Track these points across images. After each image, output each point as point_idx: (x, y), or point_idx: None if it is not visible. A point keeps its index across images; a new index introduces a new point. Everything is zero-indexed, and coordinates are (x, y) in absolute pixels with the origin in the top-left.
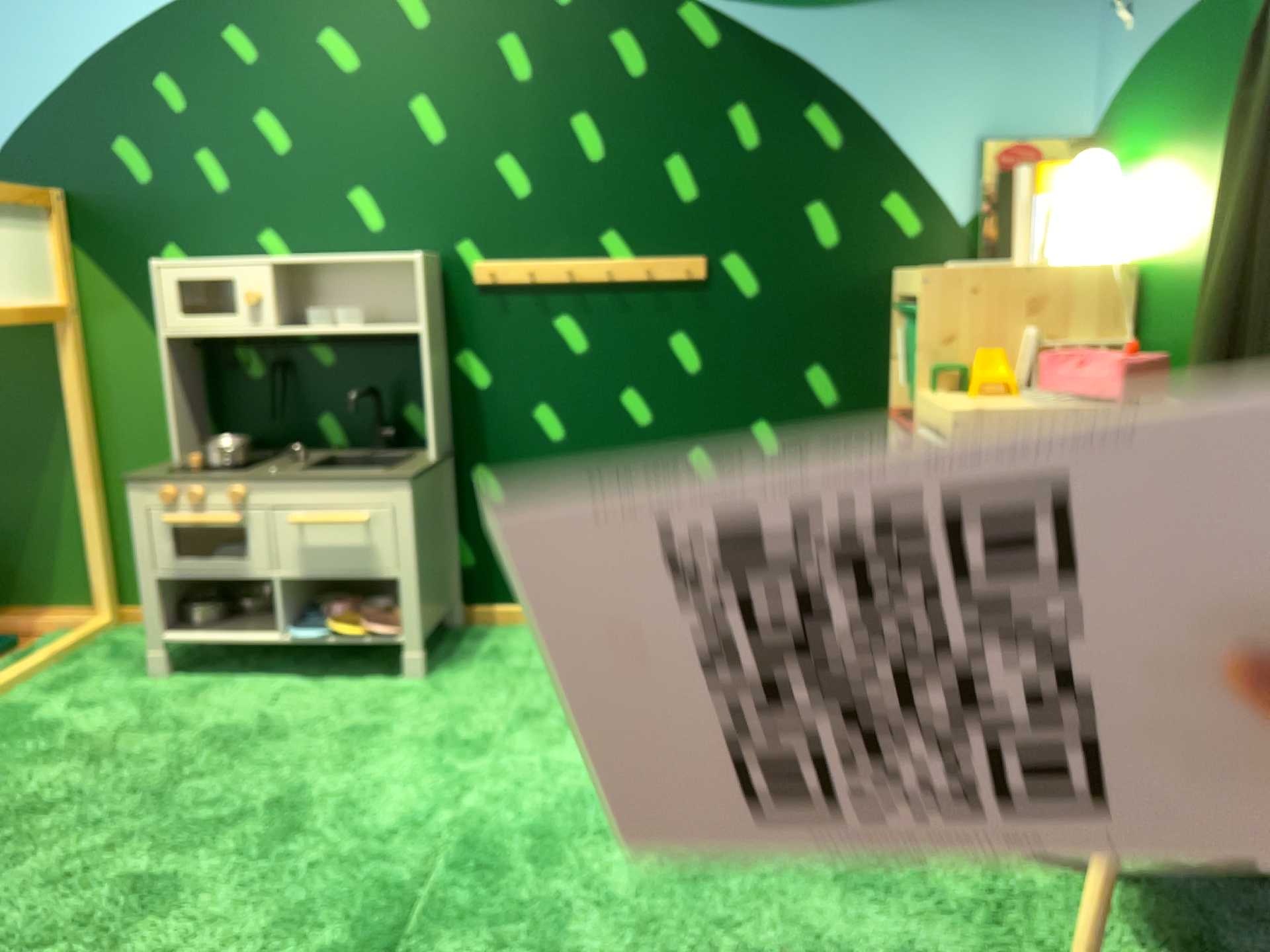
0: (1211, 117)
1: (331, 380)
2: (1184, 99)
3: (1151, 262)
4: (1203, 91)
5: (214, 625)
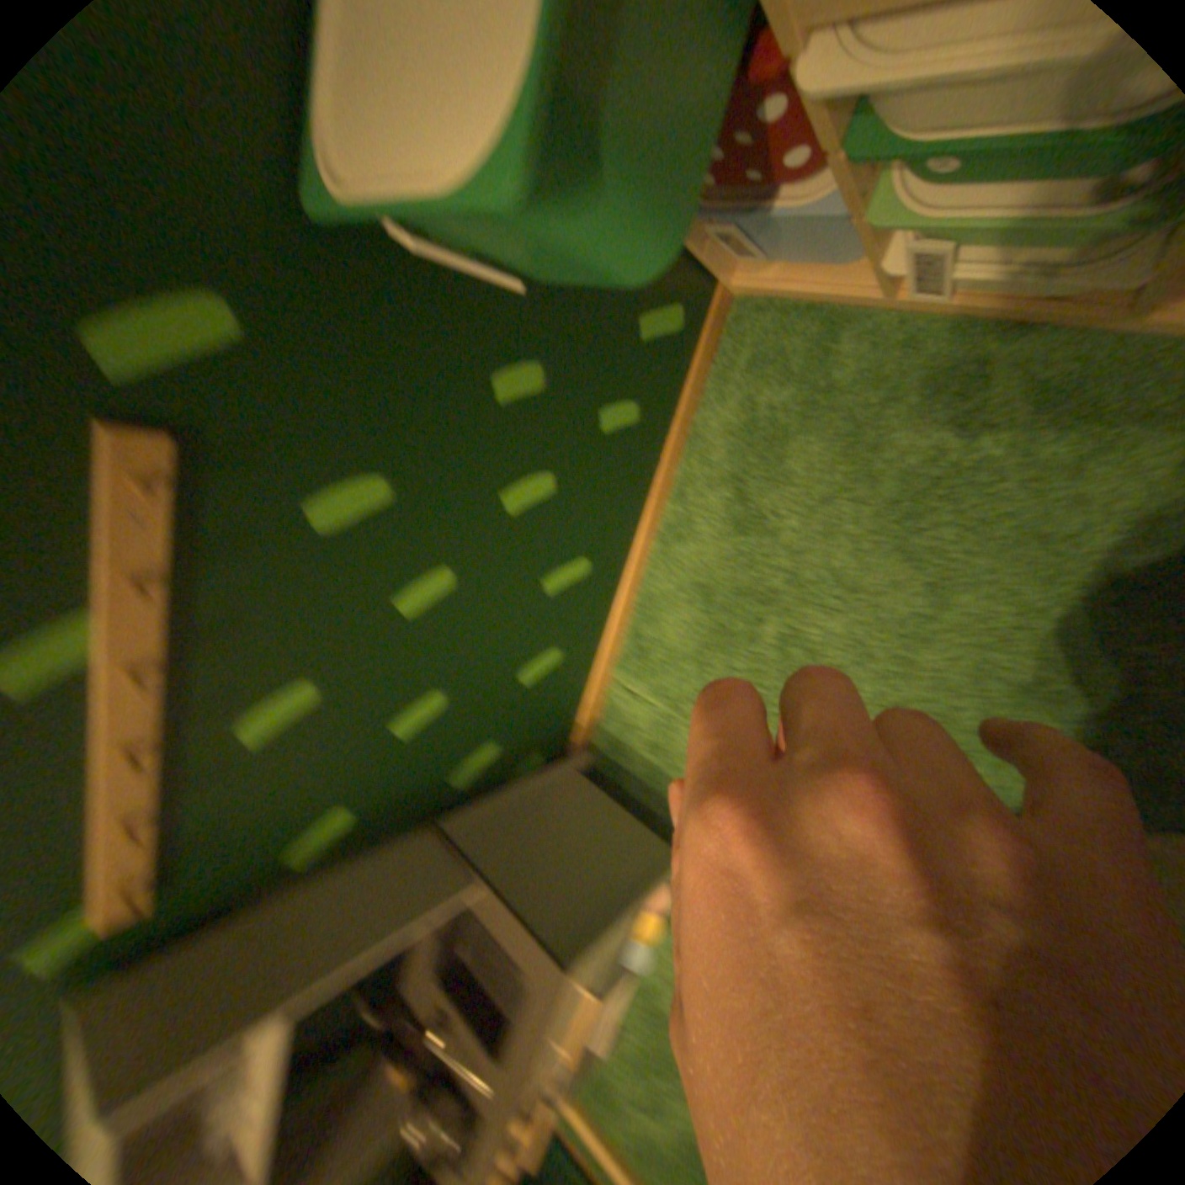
0: None
1: None
2: None
3: None
4: None
5: None
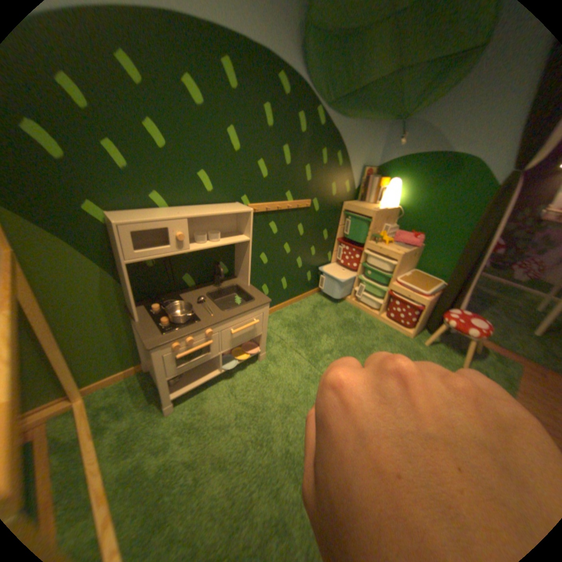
0: (438, 181)
1: (189, 260)
2: (426, 173)
3: (405, 208)
4: (436, 174)
5: (182, 379)
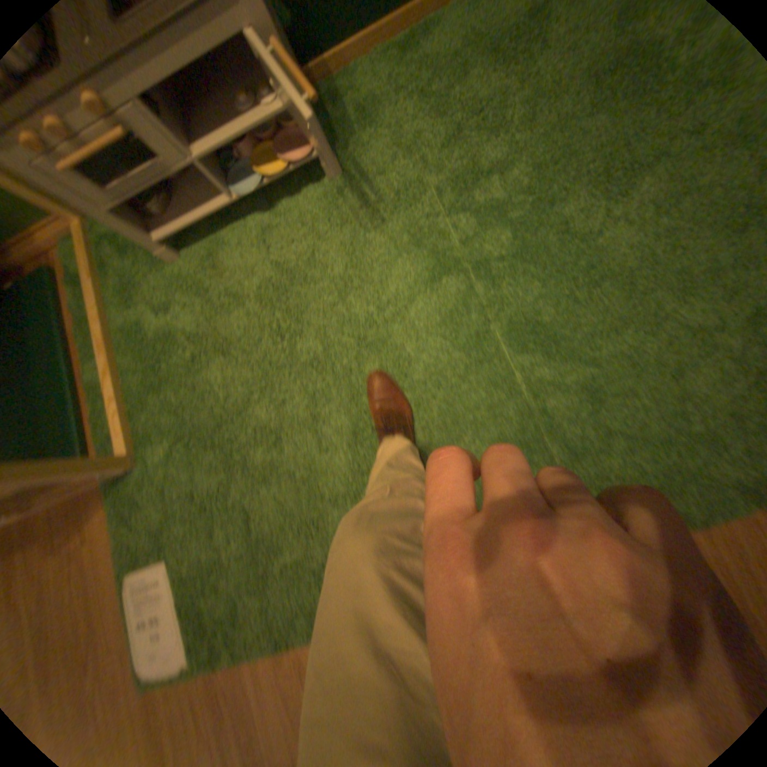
0: None
1: None
2: None
3: None
4: None
5: (171, 204)
